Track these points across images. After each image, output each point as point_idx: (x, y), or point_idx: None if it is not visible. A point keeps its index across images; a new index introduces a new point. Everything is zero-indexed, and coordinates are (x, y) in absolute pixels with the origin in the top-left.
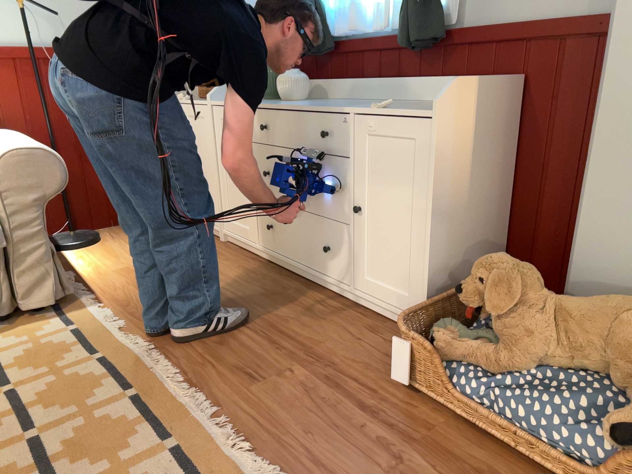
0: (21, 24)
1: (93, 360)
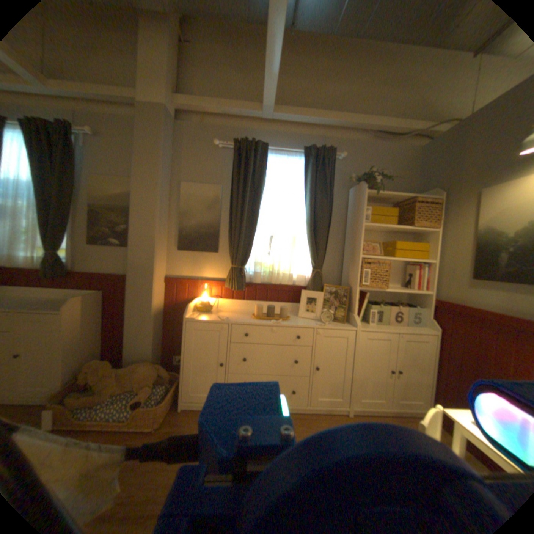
0: None
1: None
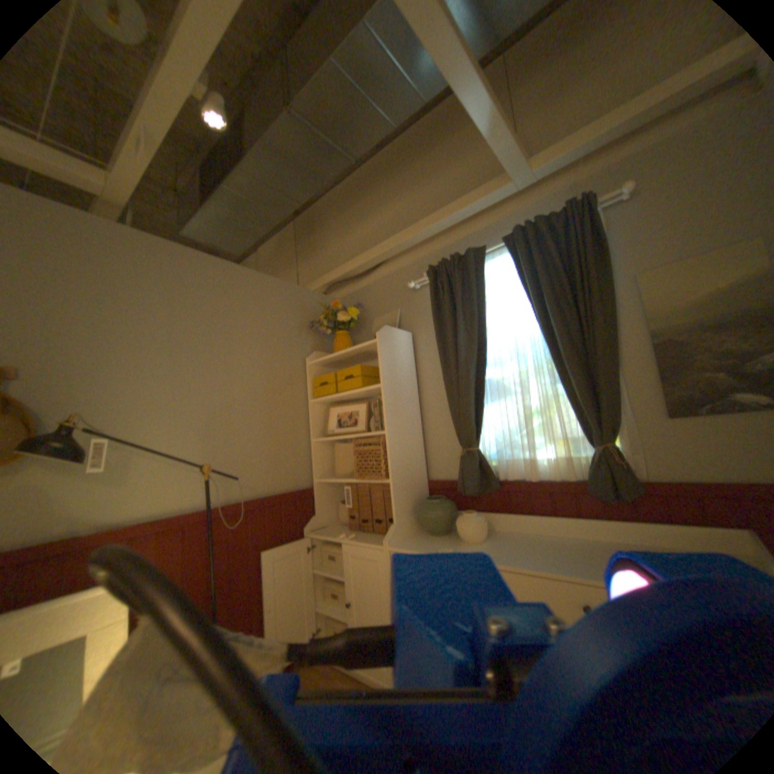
0: (194, 487)
1: None
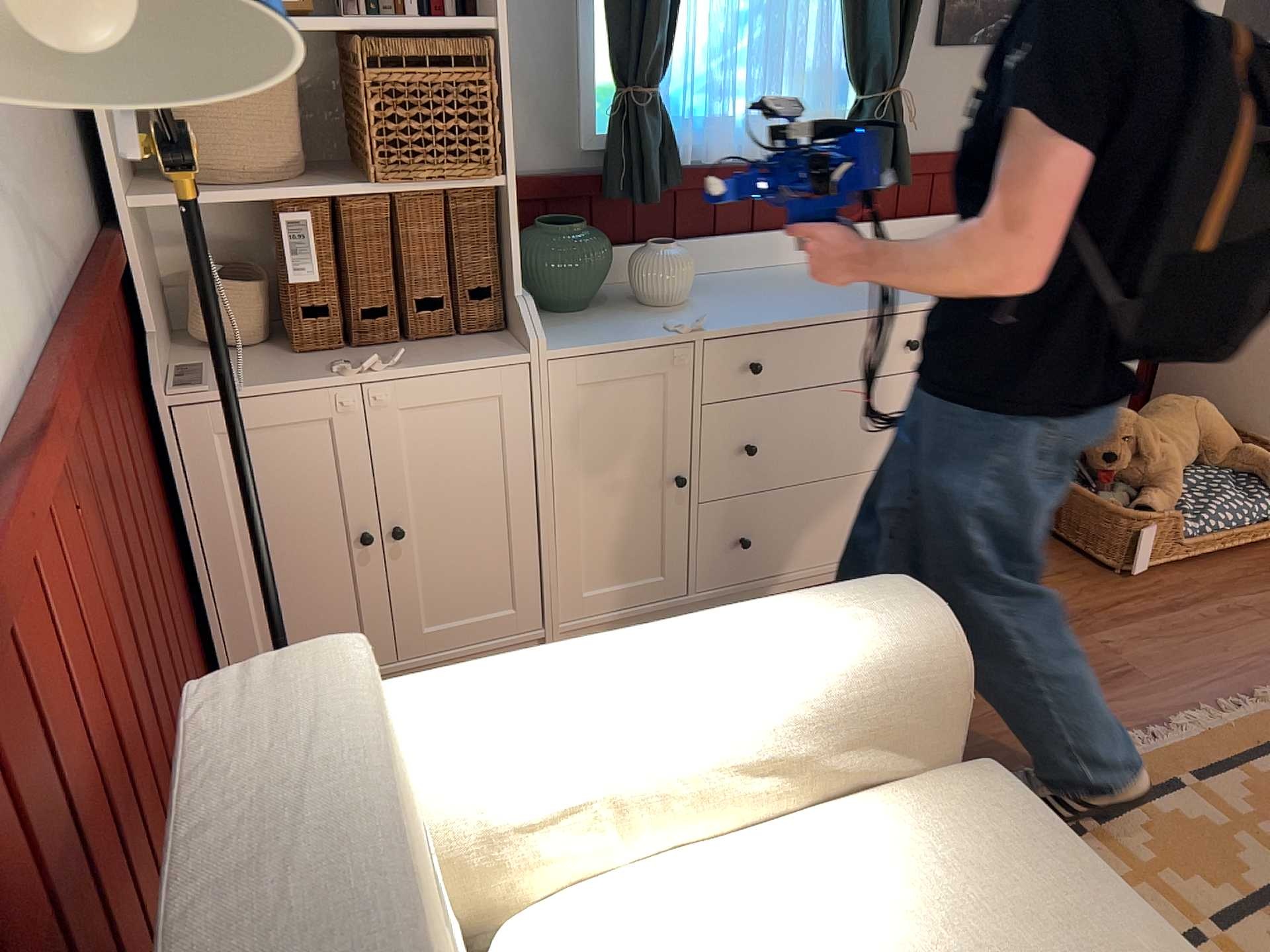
0: None
1: (1101, 831)
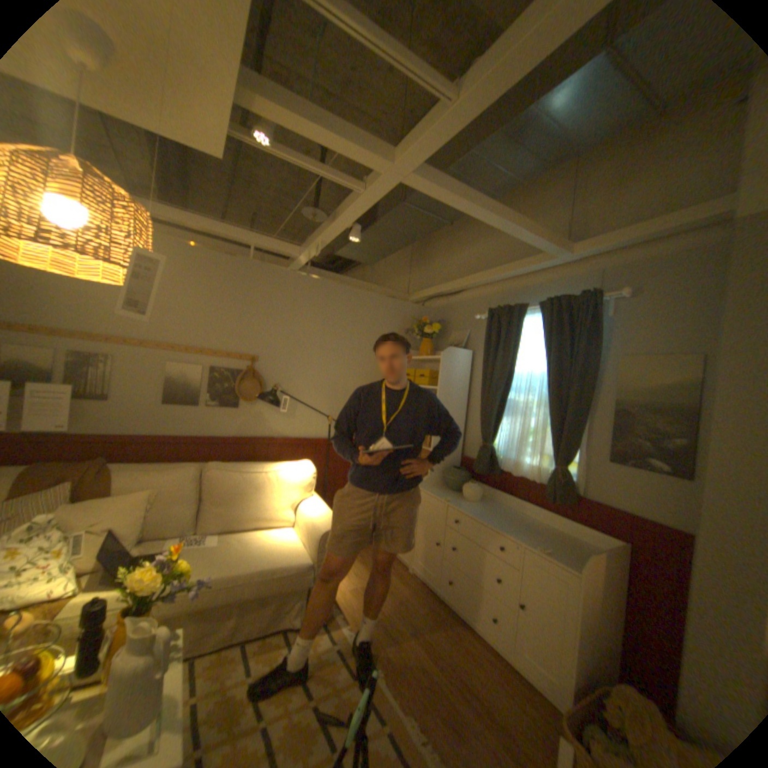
0: (323, 426)
1: (357, 689)
